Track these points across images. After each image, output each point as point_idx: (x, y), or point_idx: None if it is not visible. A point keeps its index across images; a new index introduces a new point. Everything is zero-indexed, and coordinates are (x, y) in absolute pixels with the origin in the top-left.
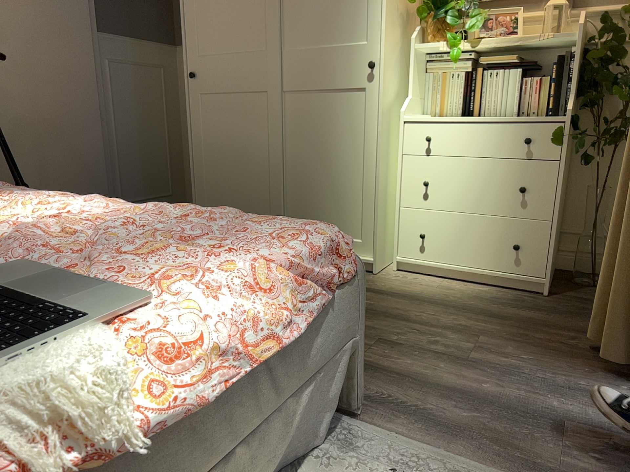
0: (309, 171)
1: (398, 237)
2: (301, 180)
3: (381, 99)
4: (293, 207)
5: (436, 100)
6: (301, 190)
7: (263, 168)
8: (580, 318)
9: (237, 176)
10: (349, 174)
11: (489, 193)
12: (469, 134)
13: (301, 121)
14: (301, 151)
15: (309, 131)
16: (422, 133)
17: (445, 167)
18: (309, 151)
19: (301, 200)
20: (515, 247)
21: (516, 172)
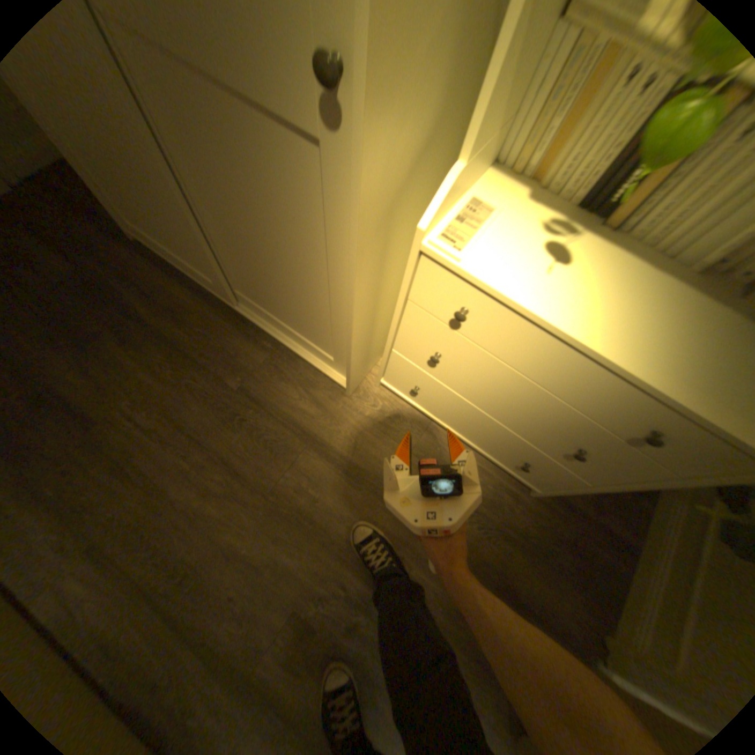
0: (242, 245)
1: (384, 369)
2: (234, 249)
3: (358, 215)
4: (236, 275)
5: (545, 136)
6: (239, 262)
7: (160, 200)
8: (546, 562)
9: (127, 186)
10: (308, 290)
11: (528, 421)
12: (549, 354)
13: (188, 138)
14: (215, 204)
15: (215, 174)
16: (454, 294)
17: (475, 360)
18: (230, 213)
19: (244, 273)
20: (524, 469)
21: (592, 437)
